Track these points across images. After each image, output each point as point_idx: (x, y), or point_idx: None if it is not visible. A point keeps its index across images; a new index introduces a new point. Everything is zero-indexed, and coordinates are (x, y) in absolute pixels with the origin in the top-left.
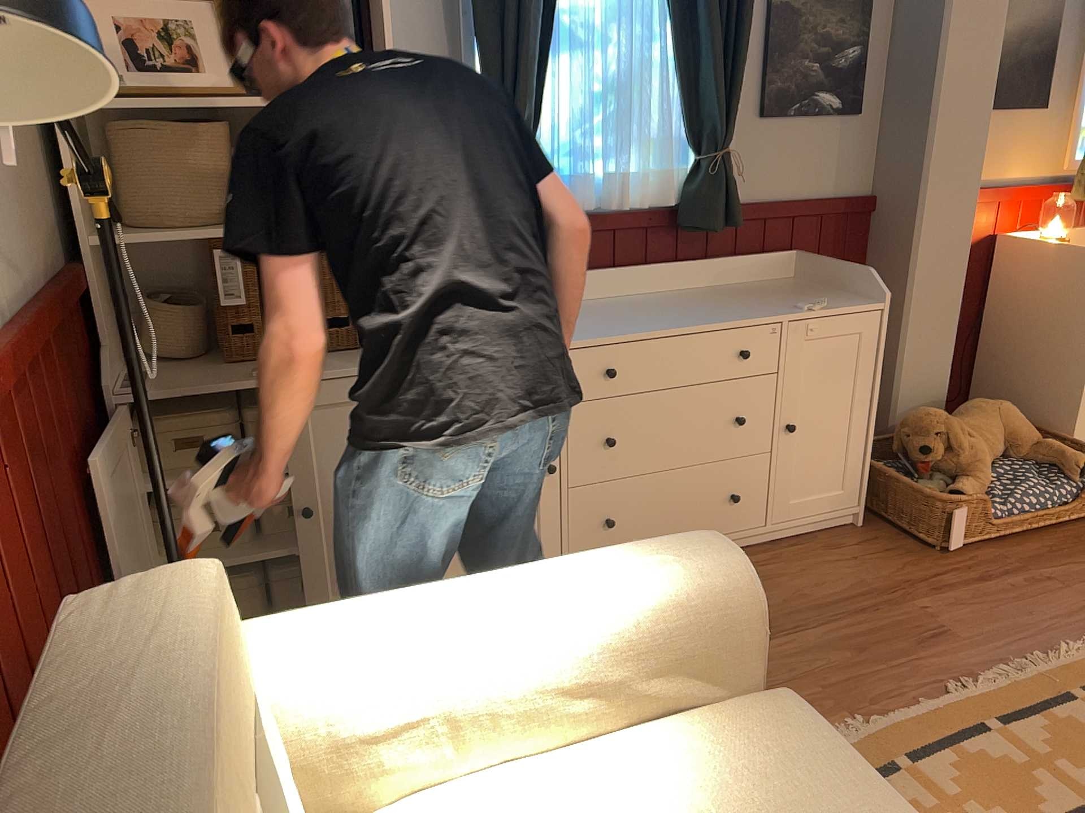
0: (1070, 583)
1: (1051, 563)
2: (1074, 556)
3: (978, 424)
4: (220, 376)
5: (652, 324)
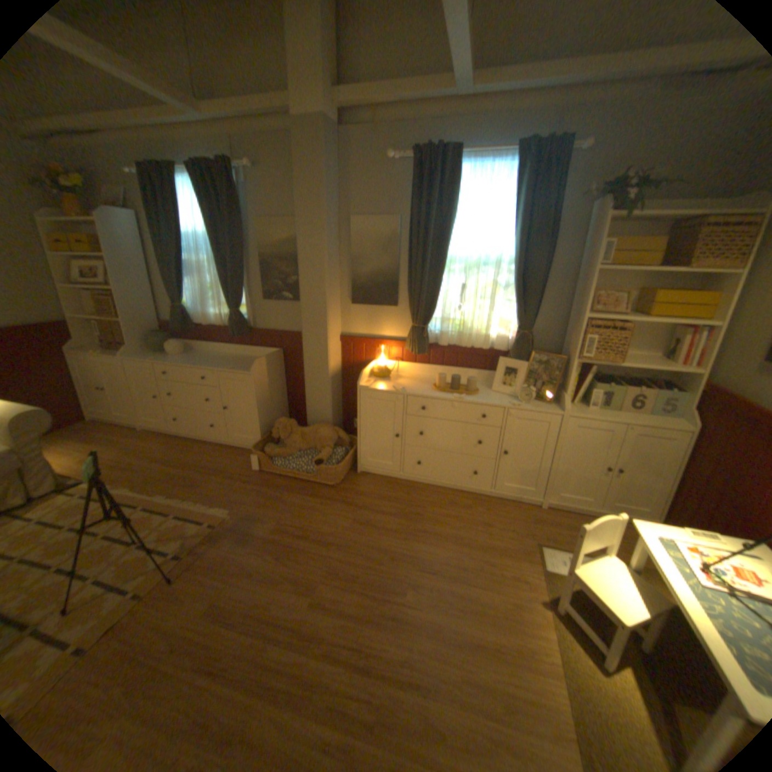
0: (259, 497)
1: (273, 490)
2: (285, 492)
3: (307, 432)
4: (88, 352)
5: (182, 363)
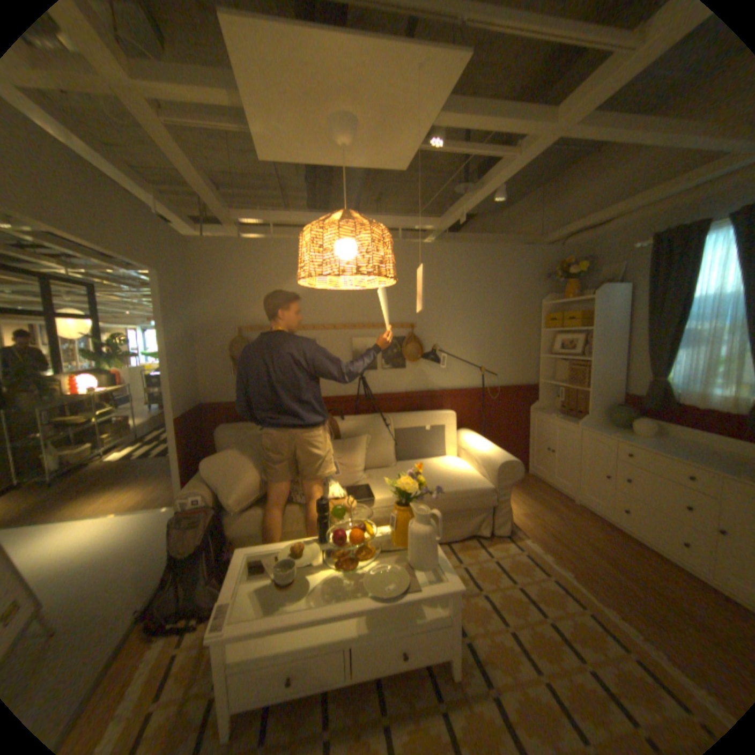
0: None
1: None
2: None
3: None
4: (550, 413)
5: (661, 449)
